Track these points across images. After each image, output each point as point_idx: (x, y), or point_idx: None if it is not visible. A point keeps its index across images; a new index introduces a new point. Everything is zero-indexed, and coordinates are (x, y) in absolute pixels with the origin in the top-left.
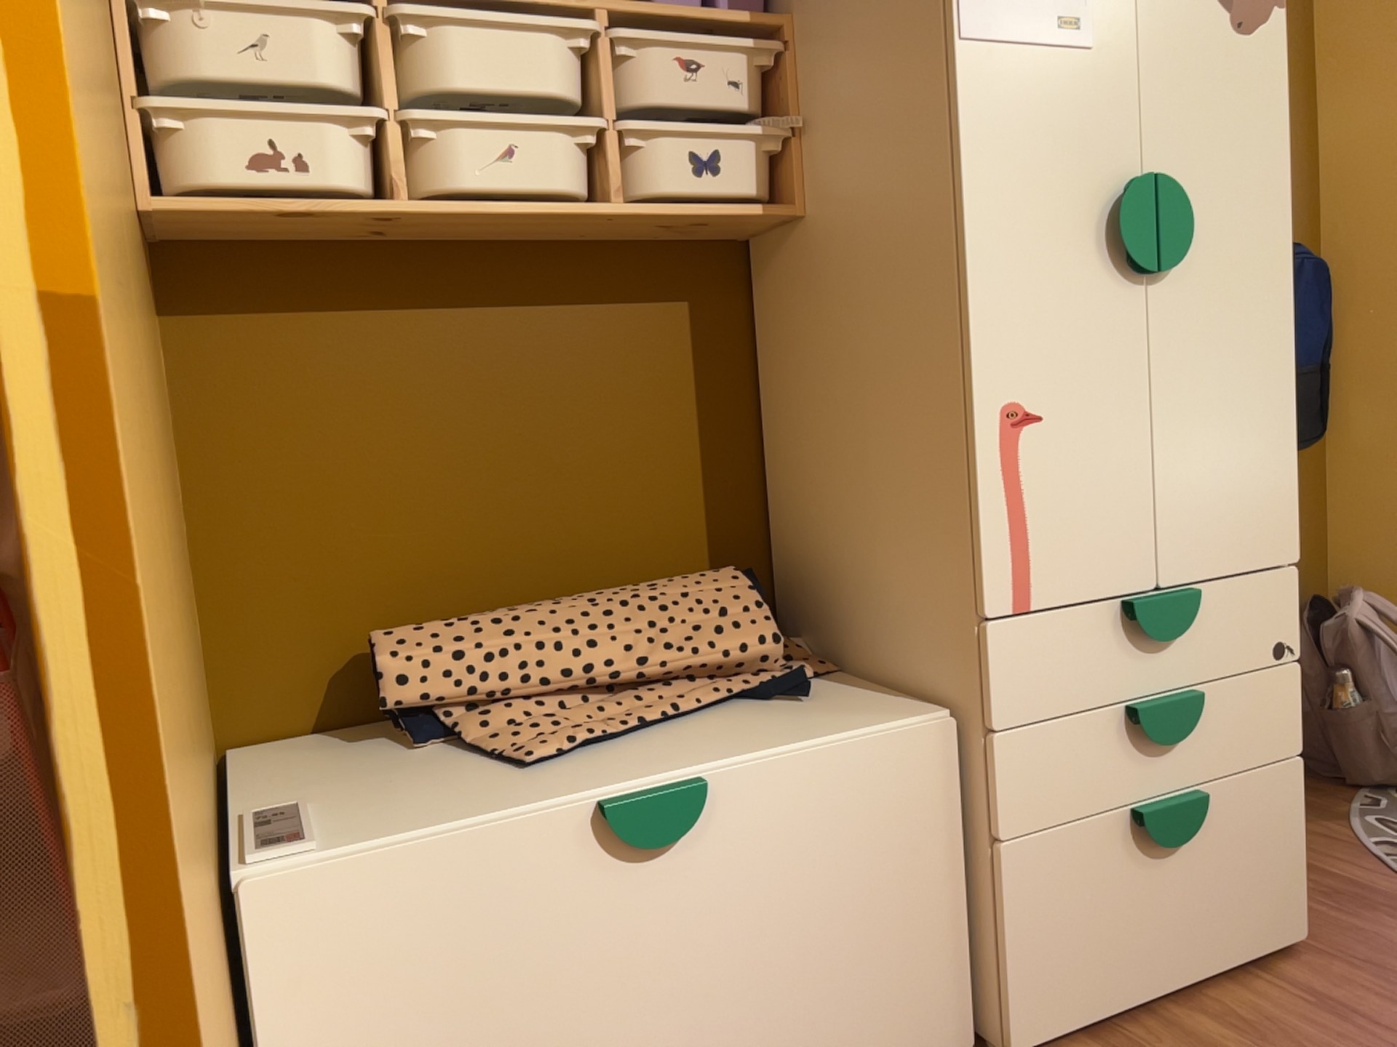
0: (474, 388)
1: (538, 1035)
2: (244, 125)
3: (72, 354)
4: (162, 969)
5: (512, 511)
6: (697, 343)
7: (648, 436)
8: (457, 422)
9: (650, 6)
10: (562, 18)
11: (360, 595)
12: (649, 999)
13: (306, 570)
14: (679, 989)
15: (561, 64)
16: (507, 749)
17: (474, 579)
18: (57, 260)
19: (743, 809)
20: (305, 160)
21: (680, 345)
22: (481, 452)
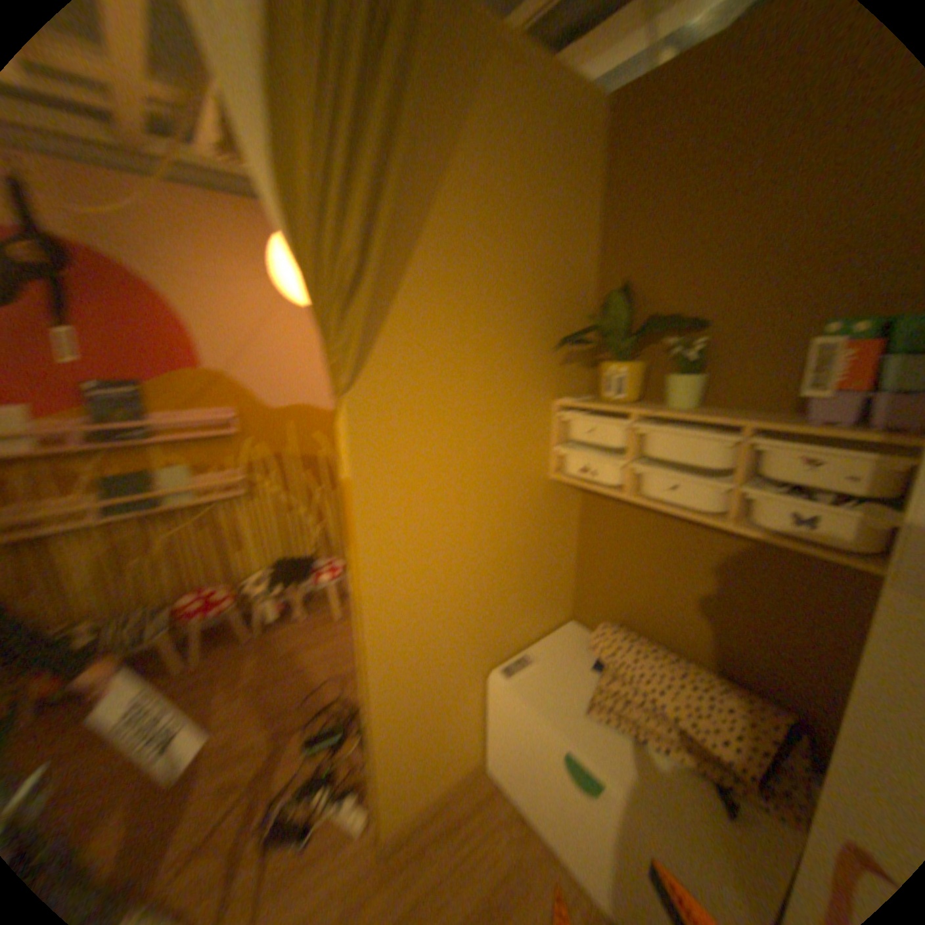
0: (680, 556)
1: (542, 788)
2: (580, 455)
3: (360, 606)
4: (369, 705)
5: (684, 611)
6: (830, 594)
7: (774, 622)
8: (669, 566)
9: (787, 424)
10: (718, 429)
11: (618, 603)
12: (575, 823)
13: (603, 585)
14: (585, 835)
15: (716, 449)
16: (597, 701)
17: (661, 625)
18: (359, 591)
19: (622, 817)
20: (597, 470)
21: (815, 589)
22: (676, 582)
